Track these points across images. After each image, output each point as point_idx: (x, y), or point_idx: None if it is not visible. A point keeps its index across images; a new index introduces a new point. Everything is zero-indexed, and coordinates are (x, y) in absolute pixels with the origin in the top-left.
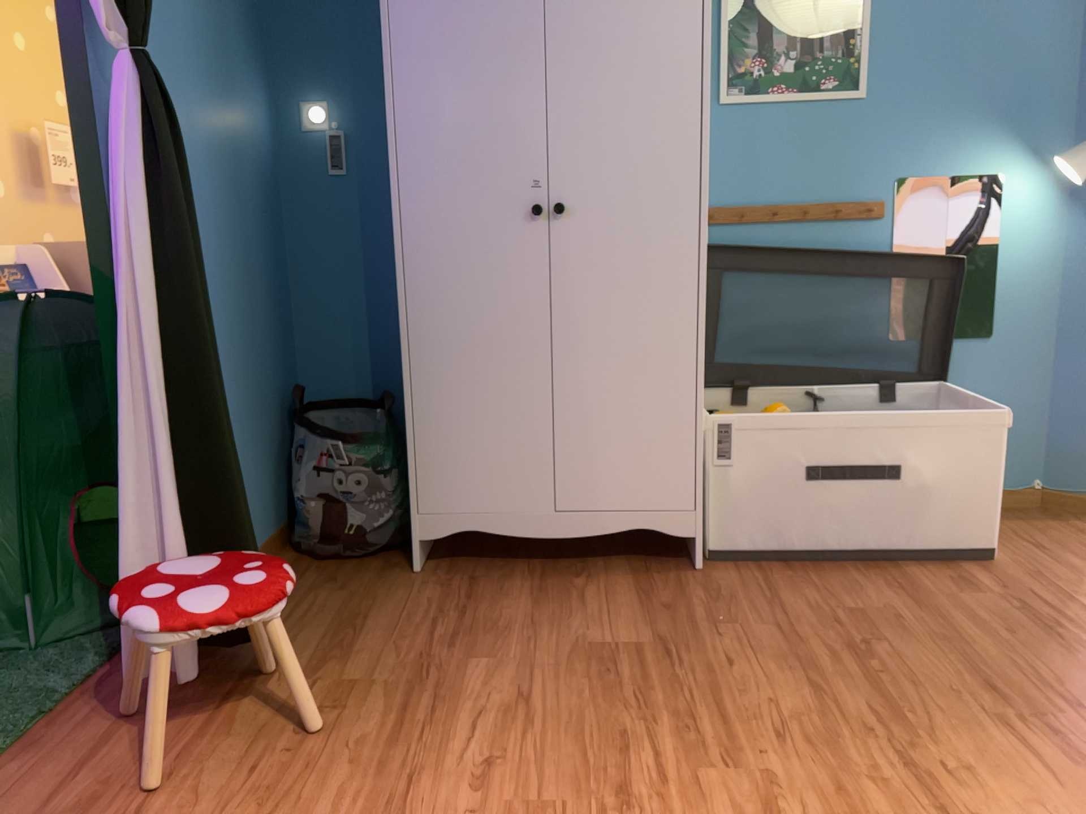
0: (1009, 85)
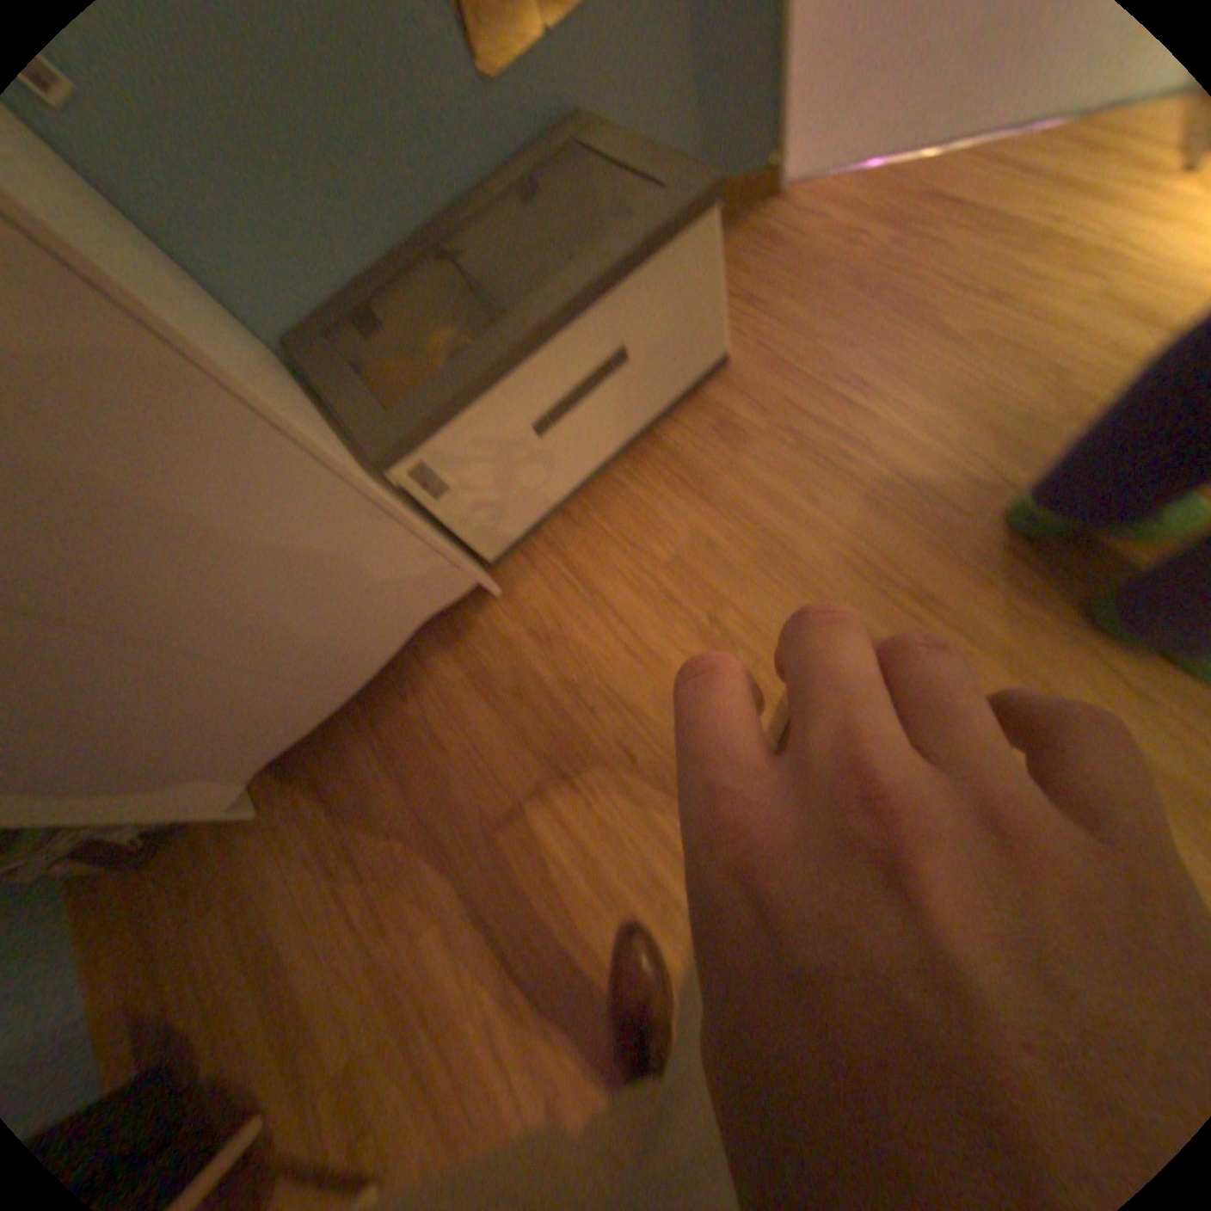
0: None
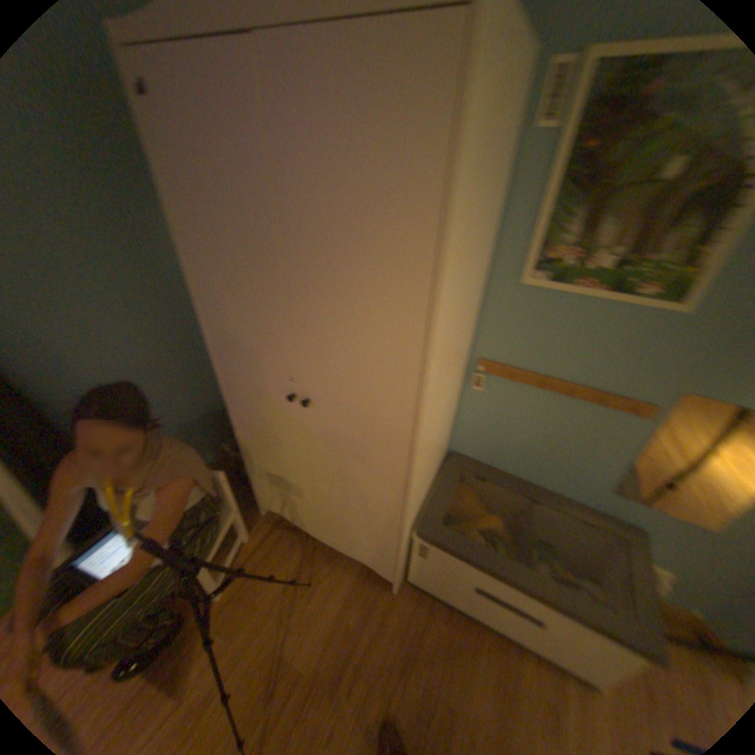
0: None
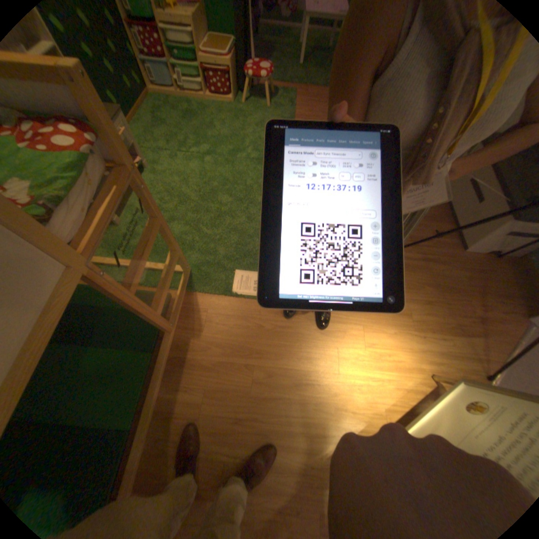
0: None
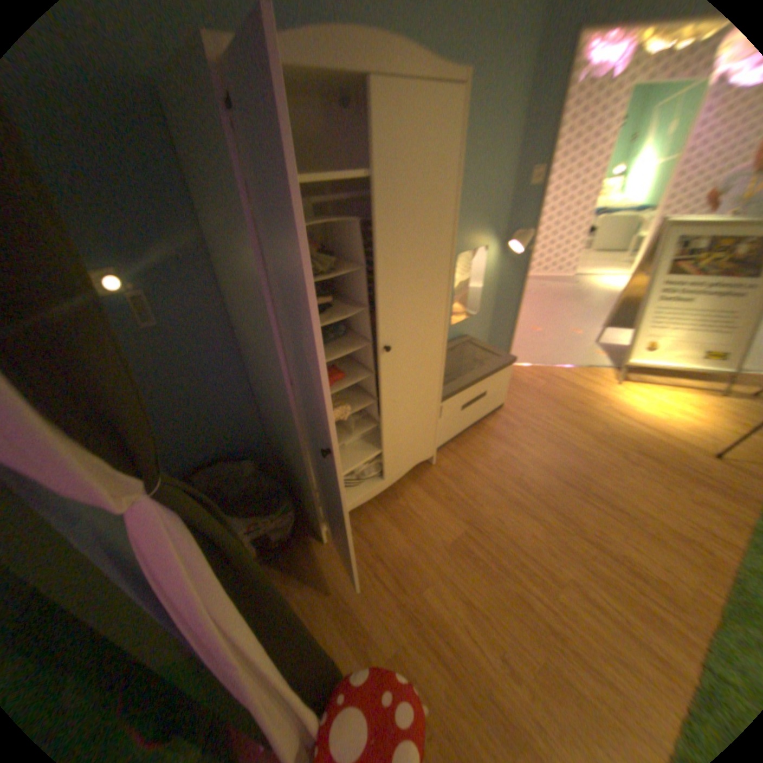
0: (493, 203)
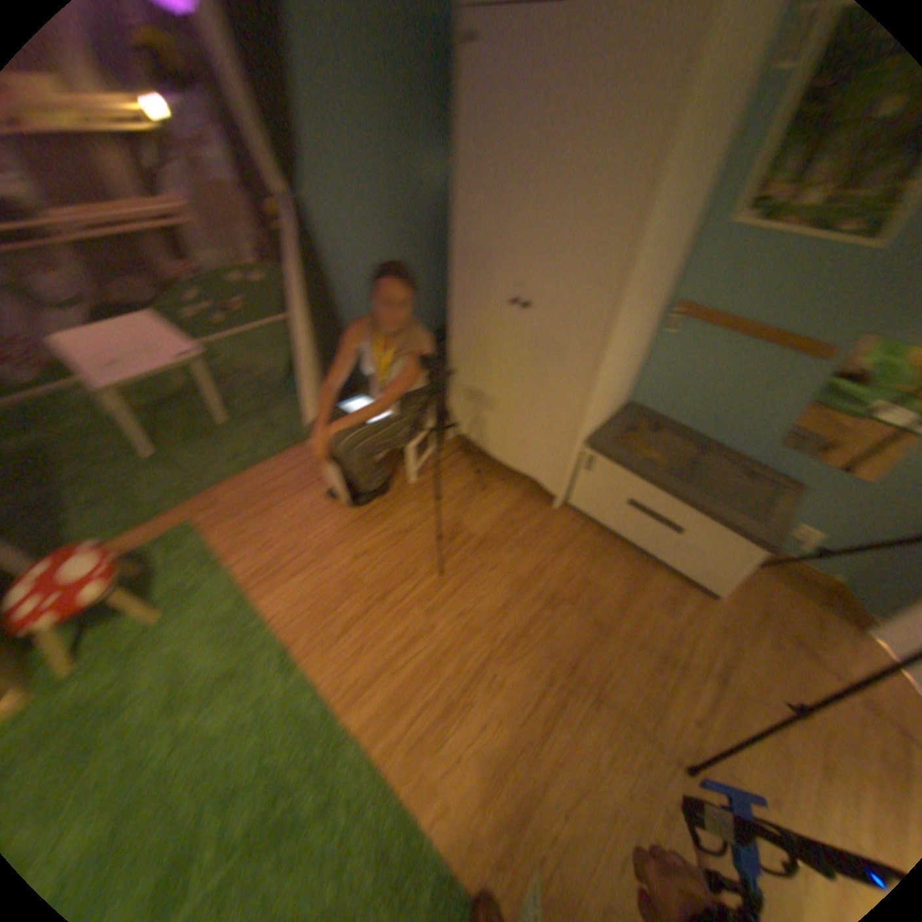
0: None
